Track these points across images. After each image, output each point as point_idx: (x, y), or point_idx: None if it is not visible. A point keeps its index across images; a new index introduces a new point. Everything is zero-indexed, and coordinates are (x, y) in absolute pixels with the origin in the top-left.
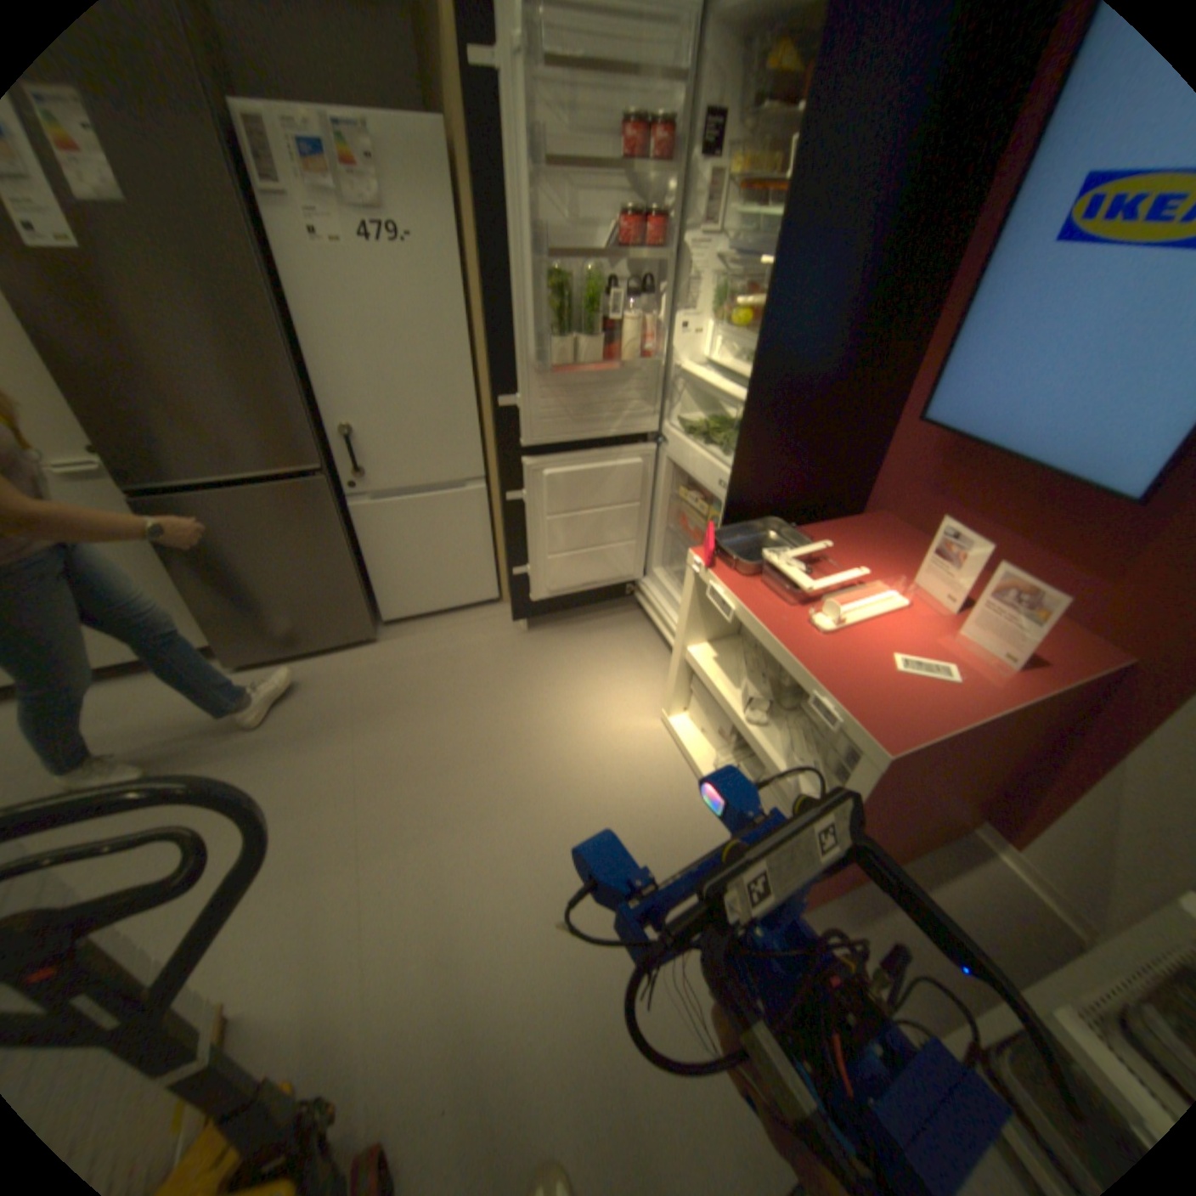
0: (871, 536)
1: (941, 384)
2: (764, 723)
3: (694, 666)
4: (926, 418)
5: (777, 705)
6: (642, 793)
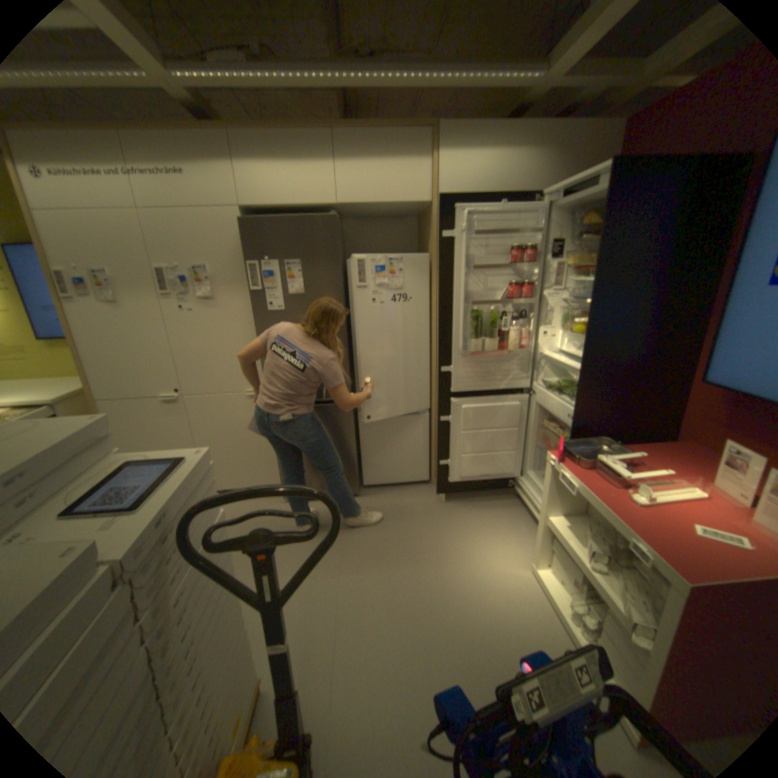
0: (681, 456)
1: (713, 362)
2: (605, 573)
3: (554, 530)
4: (707, 381)
5: (616, 564)
6: (517, 619)
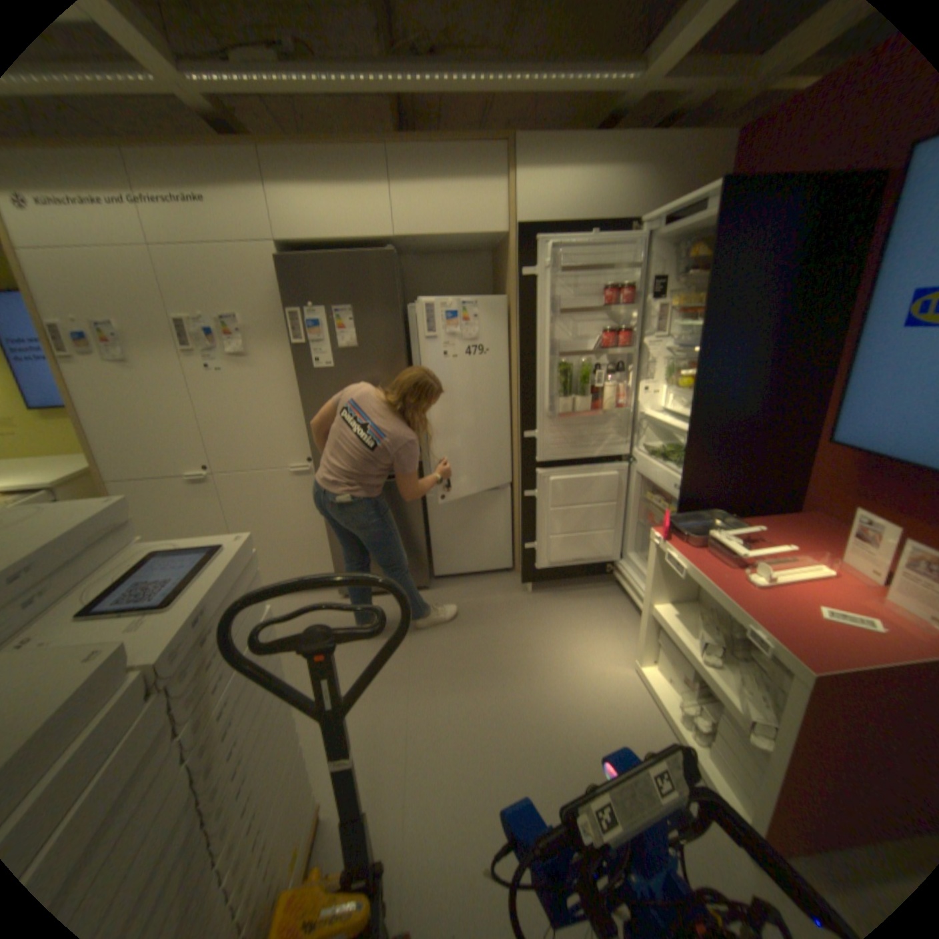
0: (806, 529)
1: (841, 418)
2: (720, 667)
3: (660, 620)
4: (835, 441)
5: (732, 656)
6: (618, 725)
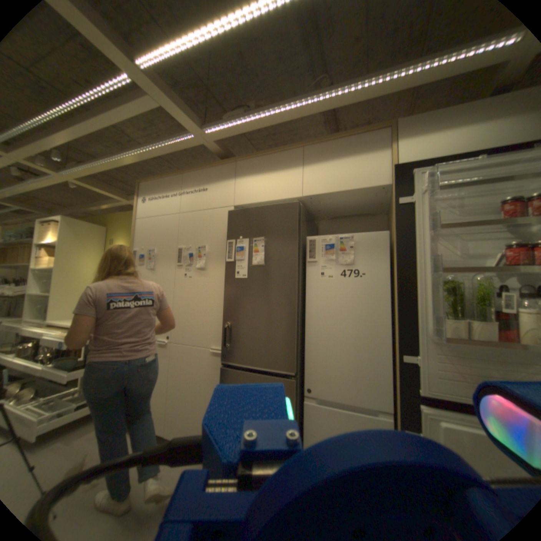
0: None
1: None
2: None
3: None
4: None
5: None
6: None
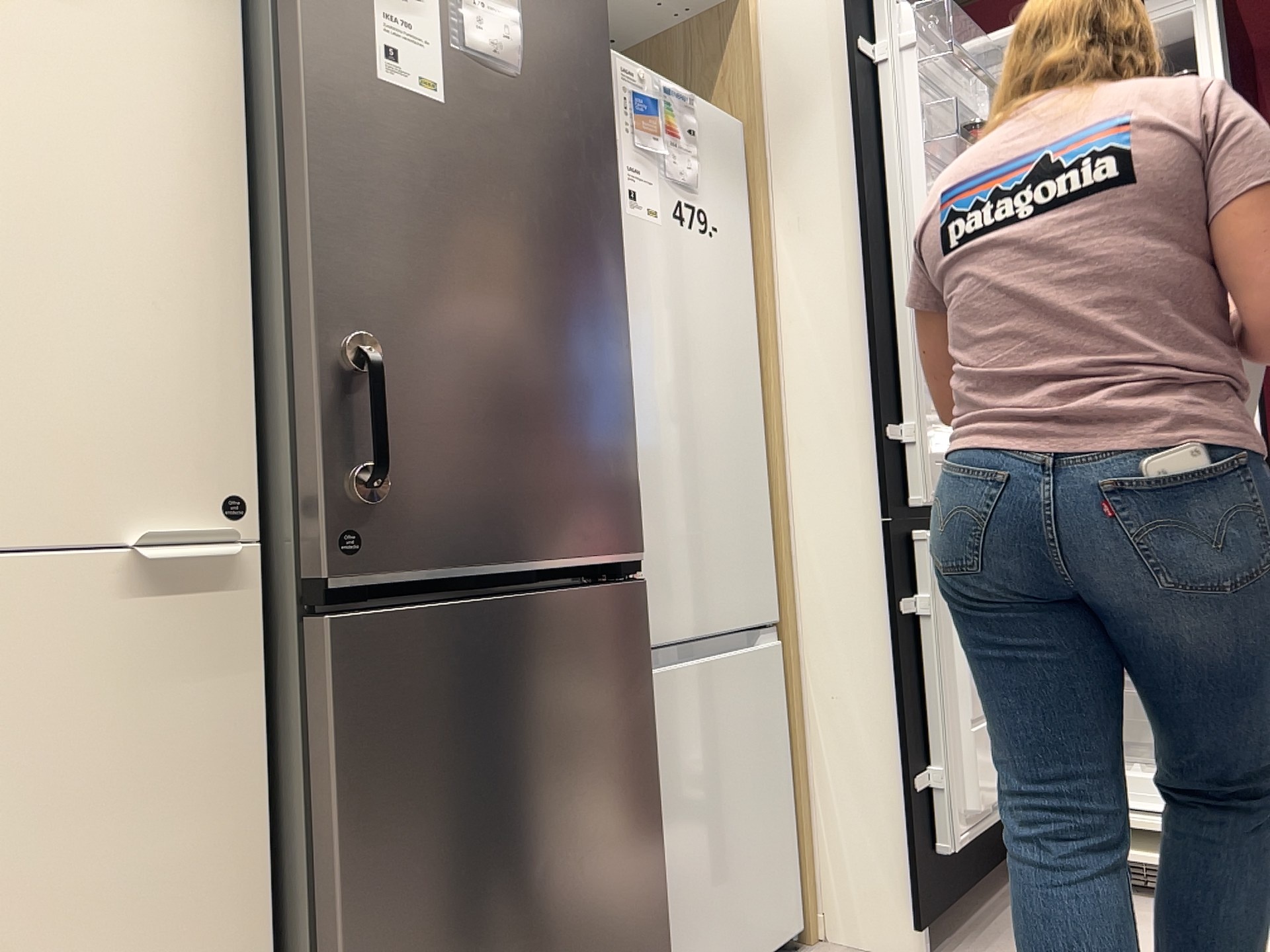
0: None
1: None
2: None
3: None
4: None
5: None
6: None
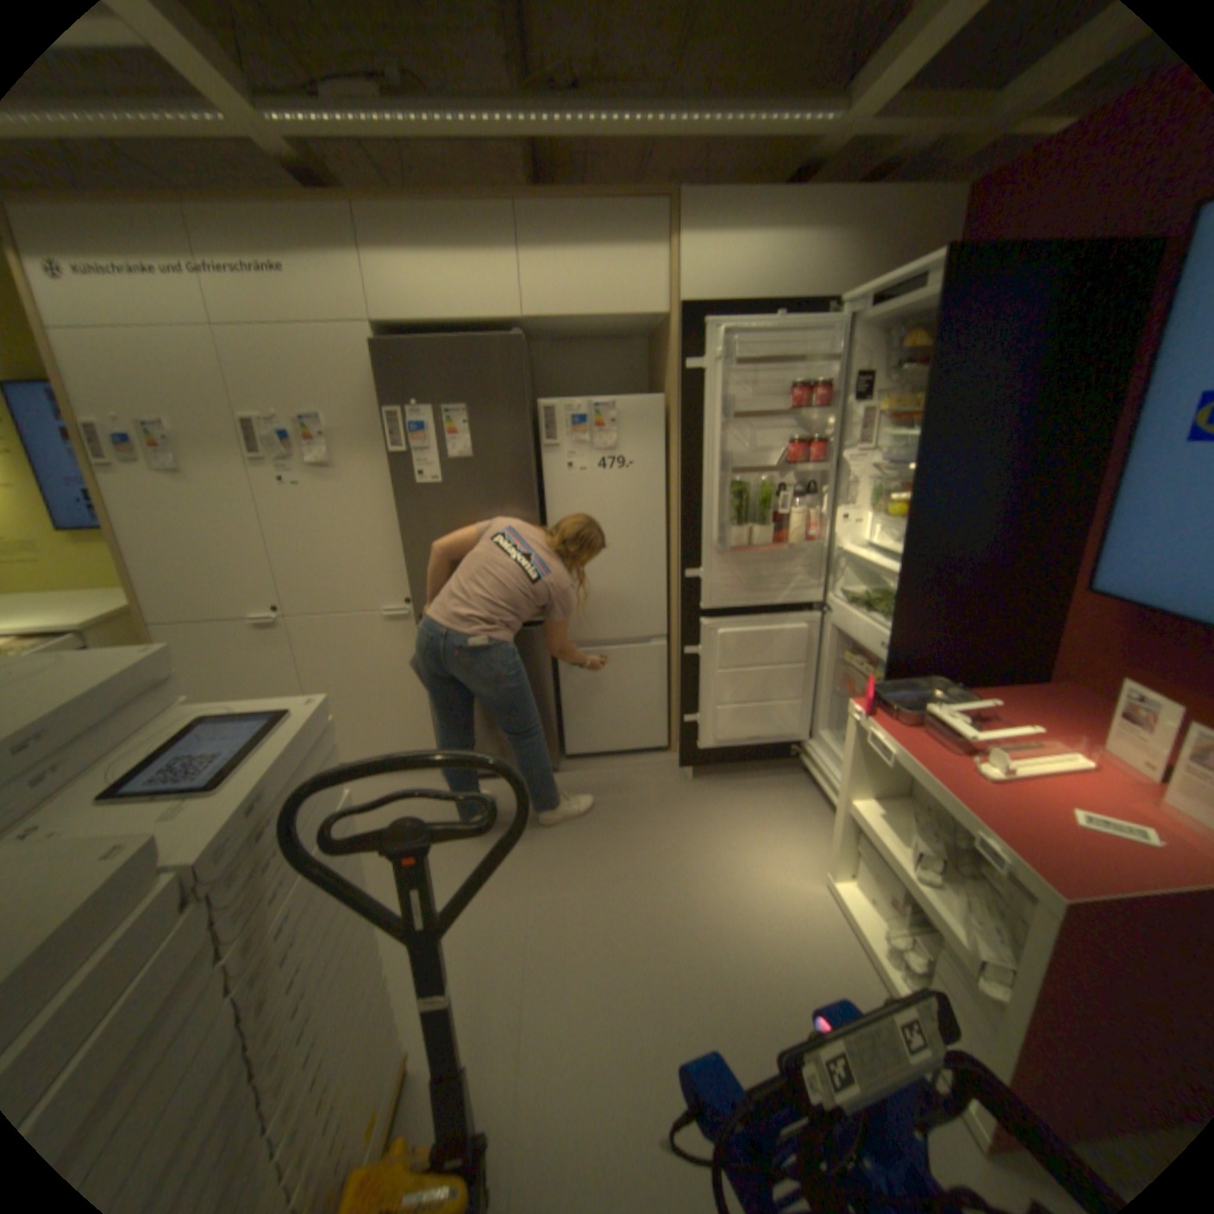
0: (1056, 705)
1: (1103, 560)
2: (939, 887)
3: (860, 822)
4: (1094, 590)
5: (956, 872)
6: (803, 959)
